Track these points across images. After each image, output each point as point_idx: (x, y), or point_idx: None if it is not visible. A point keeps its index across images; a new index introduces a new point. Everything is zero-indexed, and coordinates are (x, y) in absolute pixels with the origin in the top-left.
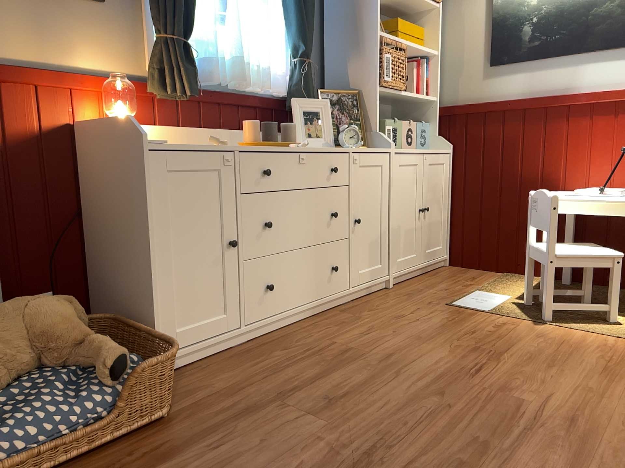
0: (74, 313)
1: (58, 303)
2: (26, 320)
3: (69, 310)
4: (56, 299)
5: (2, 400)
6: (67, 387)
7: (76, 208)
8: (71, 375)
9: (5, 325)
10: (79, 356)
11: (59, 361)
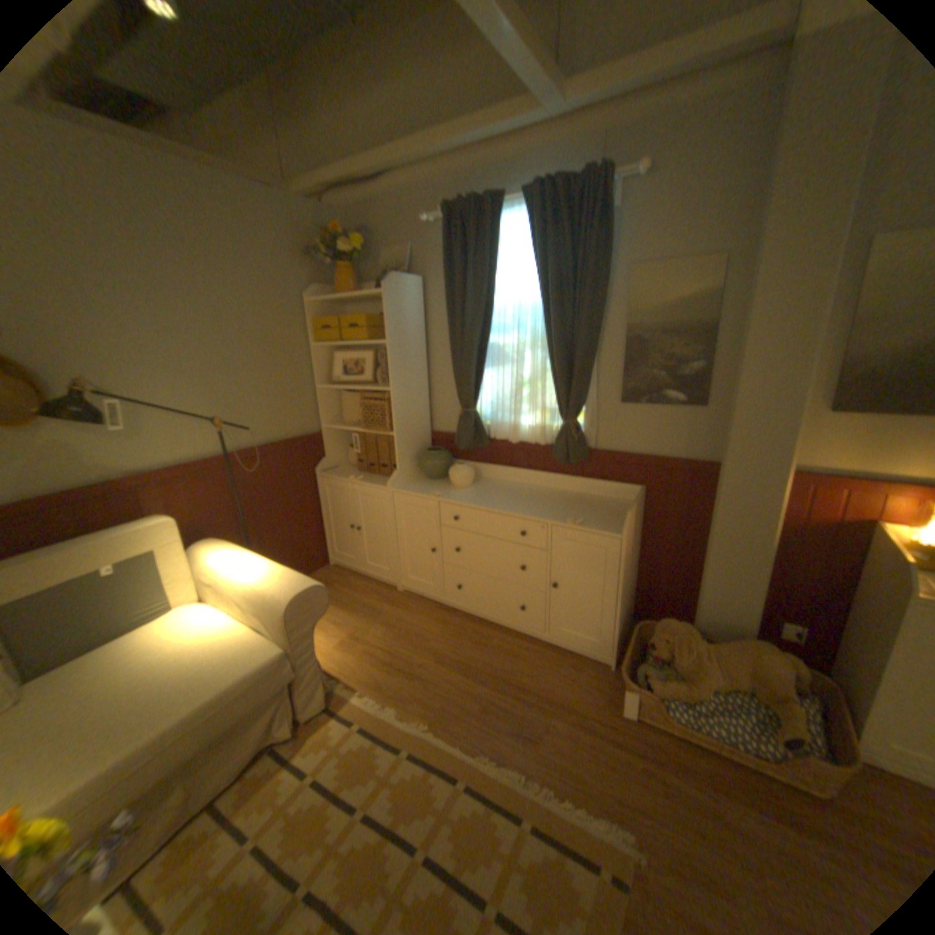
0: (795, 676)
1: (785, 665)
2: (758, 664)
3: (791, 674)
4: (787, 659)
5: (724, 699)
6: (761, 723)
7: (854, 582)
8: (768, 717)
9: (743, 660)
10: (781, 708)
11: (768, 701)
